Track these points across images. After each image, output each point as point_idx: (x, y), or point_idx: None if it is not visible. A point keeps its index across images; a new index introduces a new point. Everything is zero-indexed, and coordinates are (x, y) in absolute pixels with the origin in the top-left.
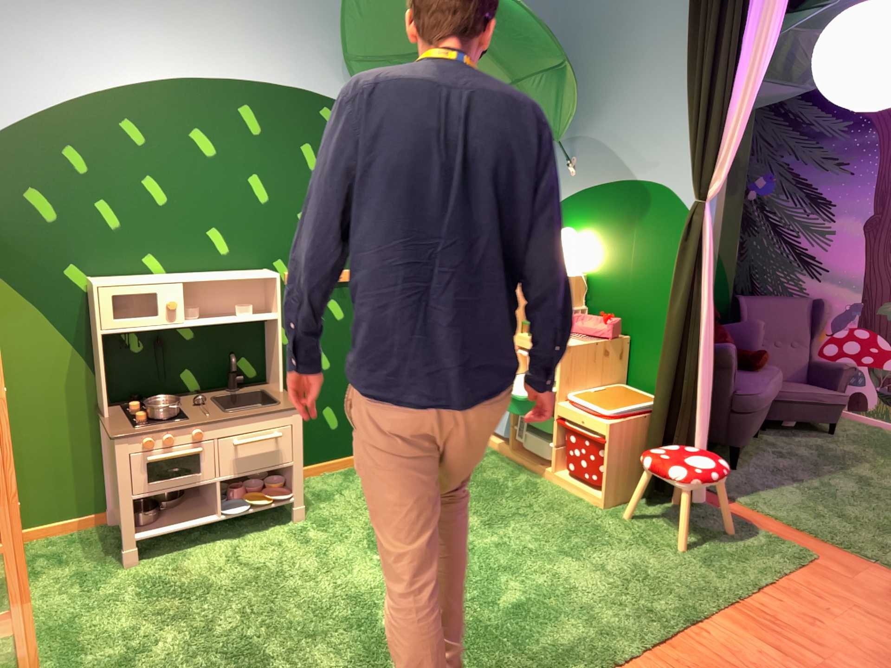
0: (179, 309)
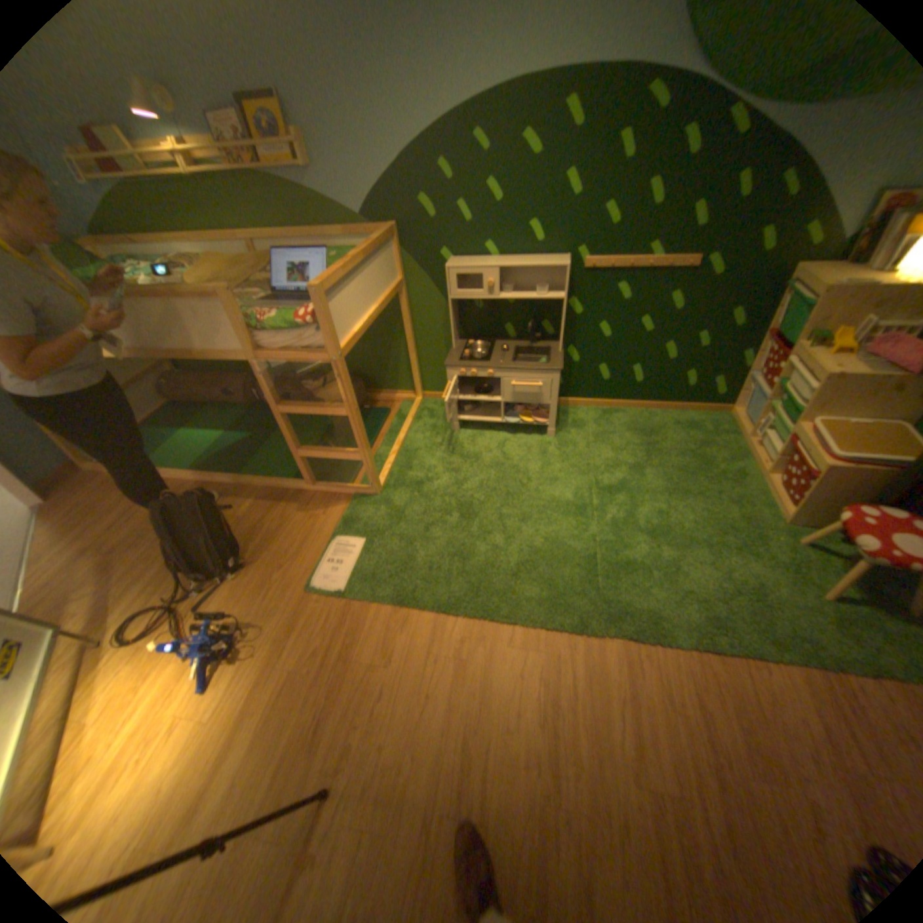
0: (495, 287)
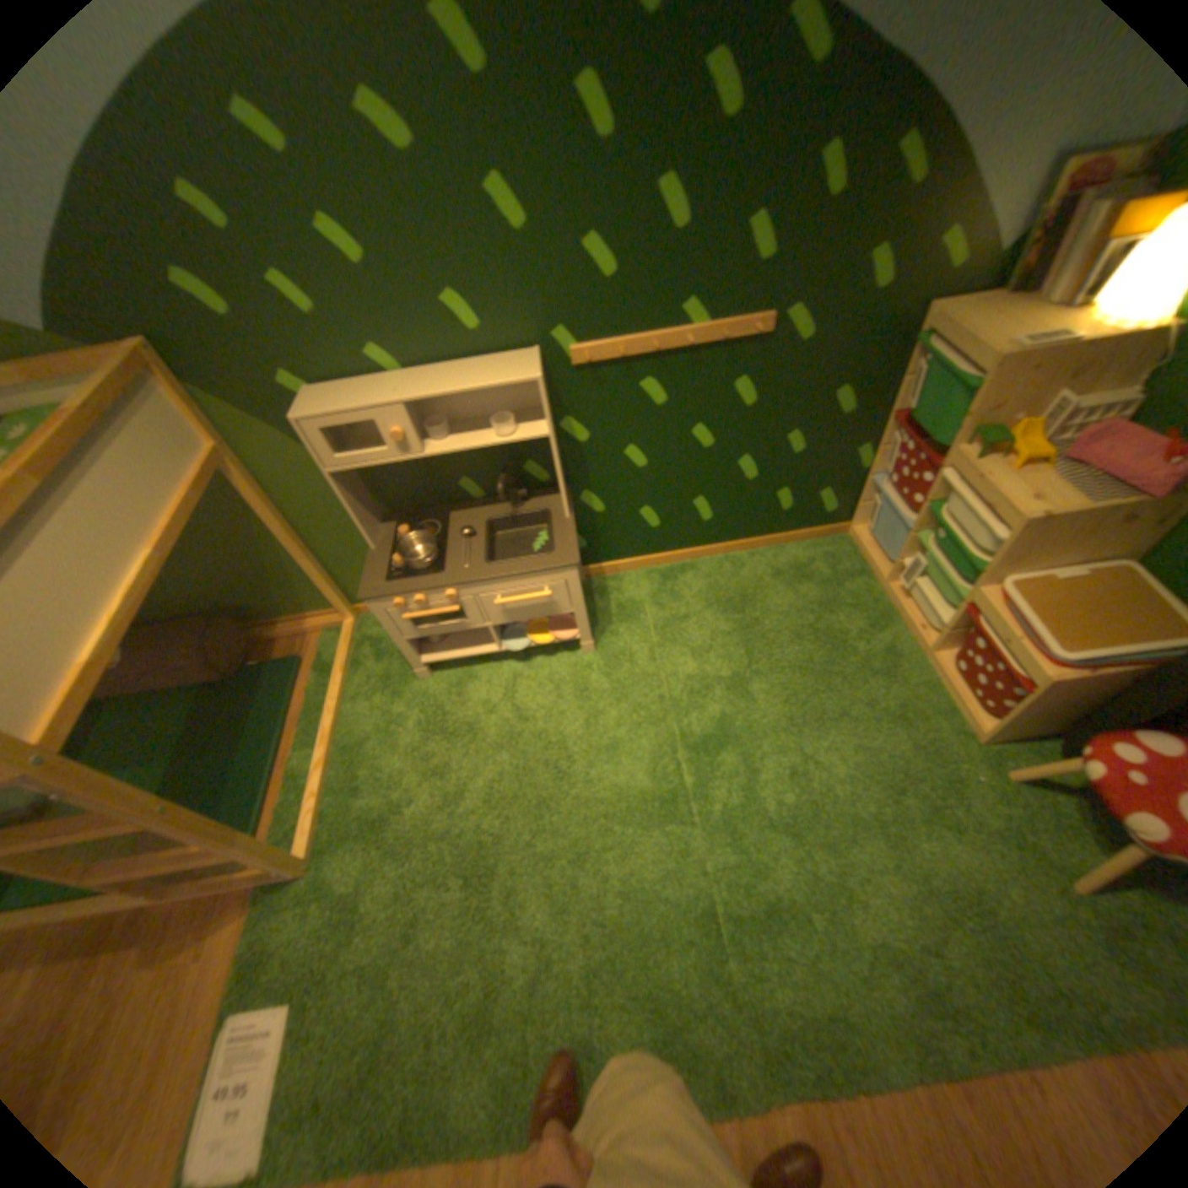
0: (411, 438)
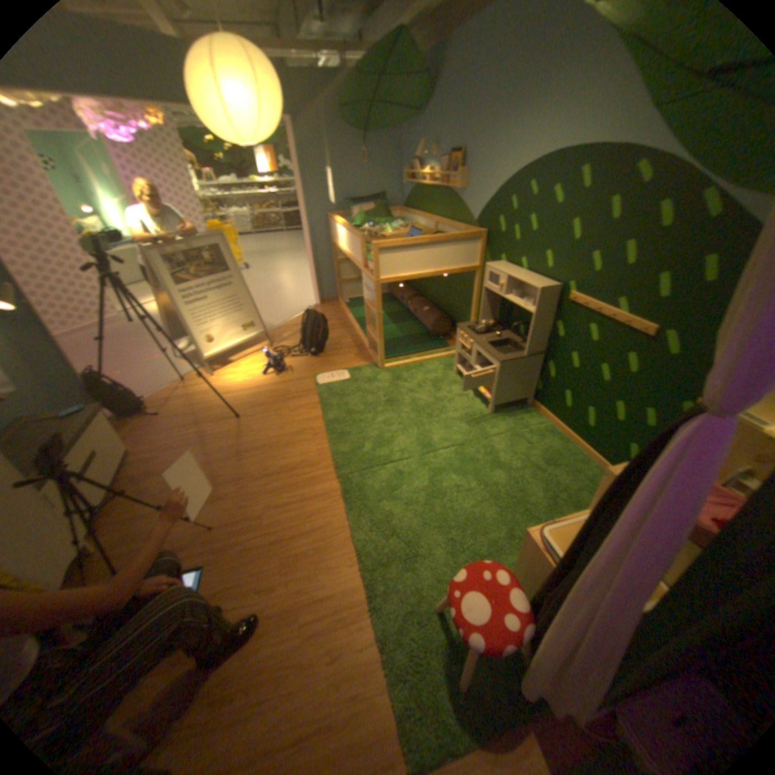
0: (503, 288)
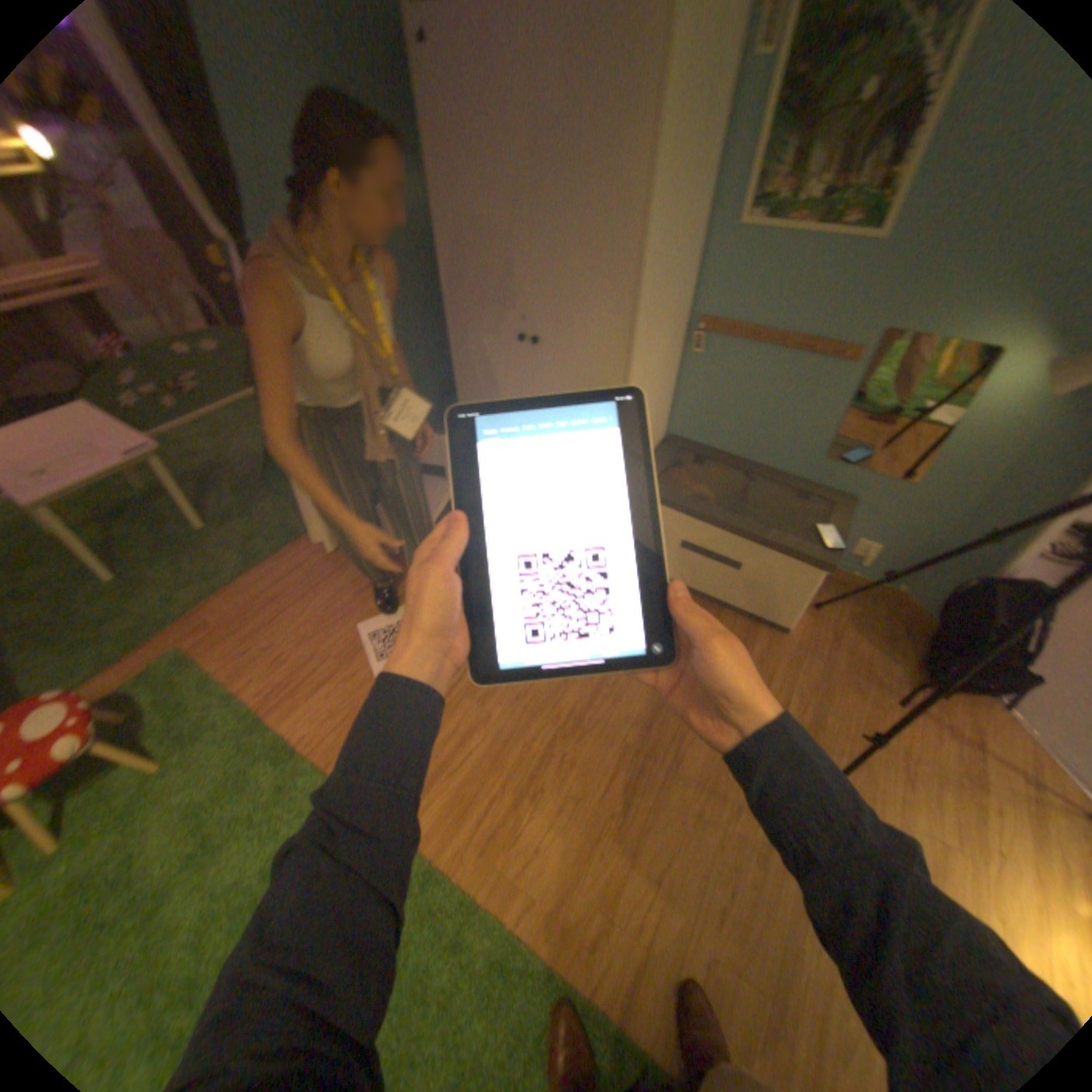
0: None
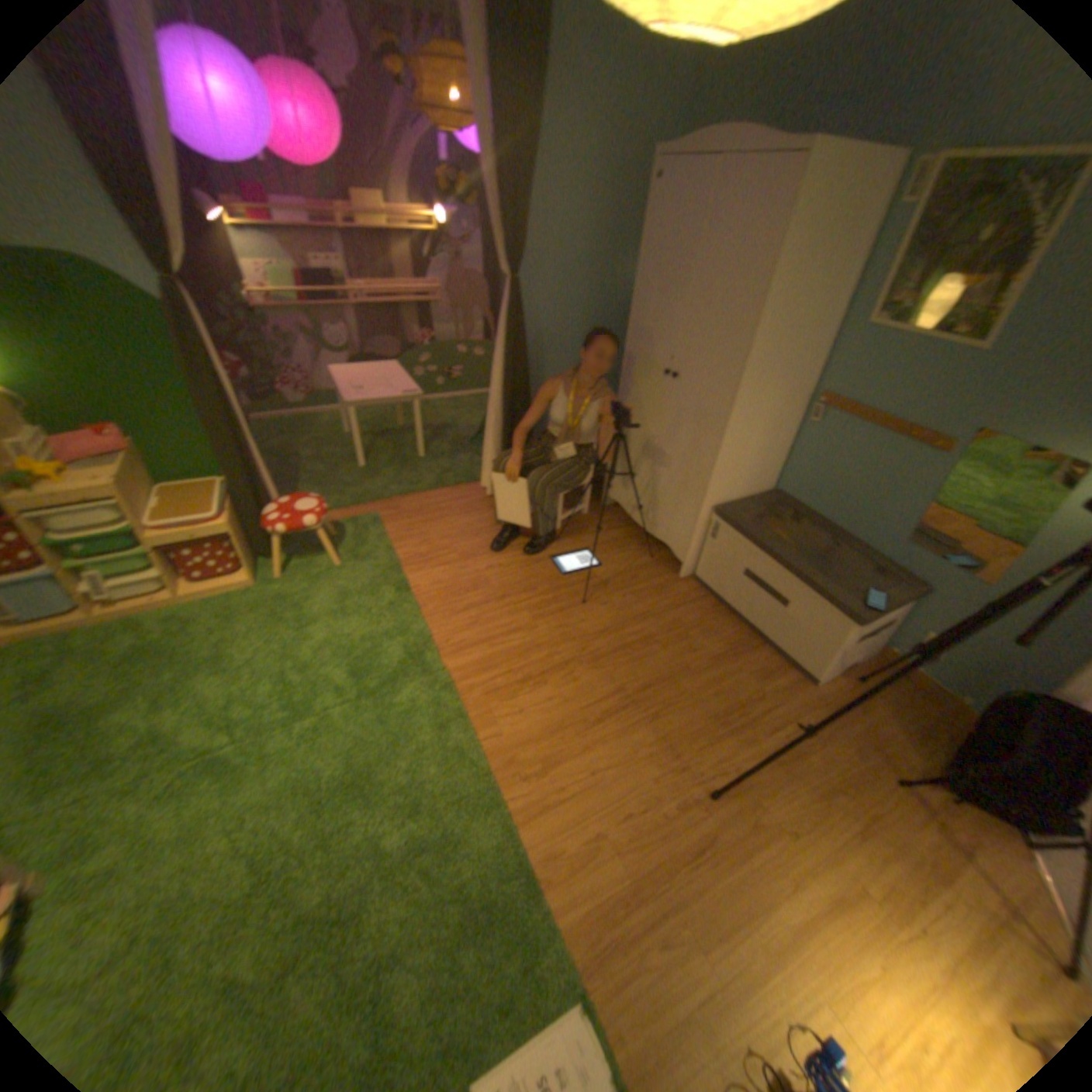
0: None
